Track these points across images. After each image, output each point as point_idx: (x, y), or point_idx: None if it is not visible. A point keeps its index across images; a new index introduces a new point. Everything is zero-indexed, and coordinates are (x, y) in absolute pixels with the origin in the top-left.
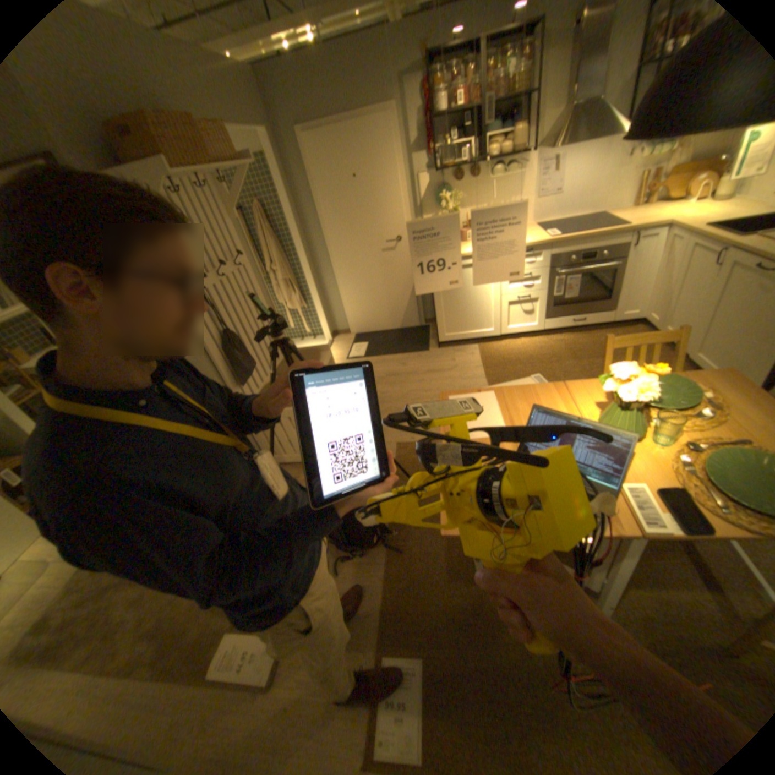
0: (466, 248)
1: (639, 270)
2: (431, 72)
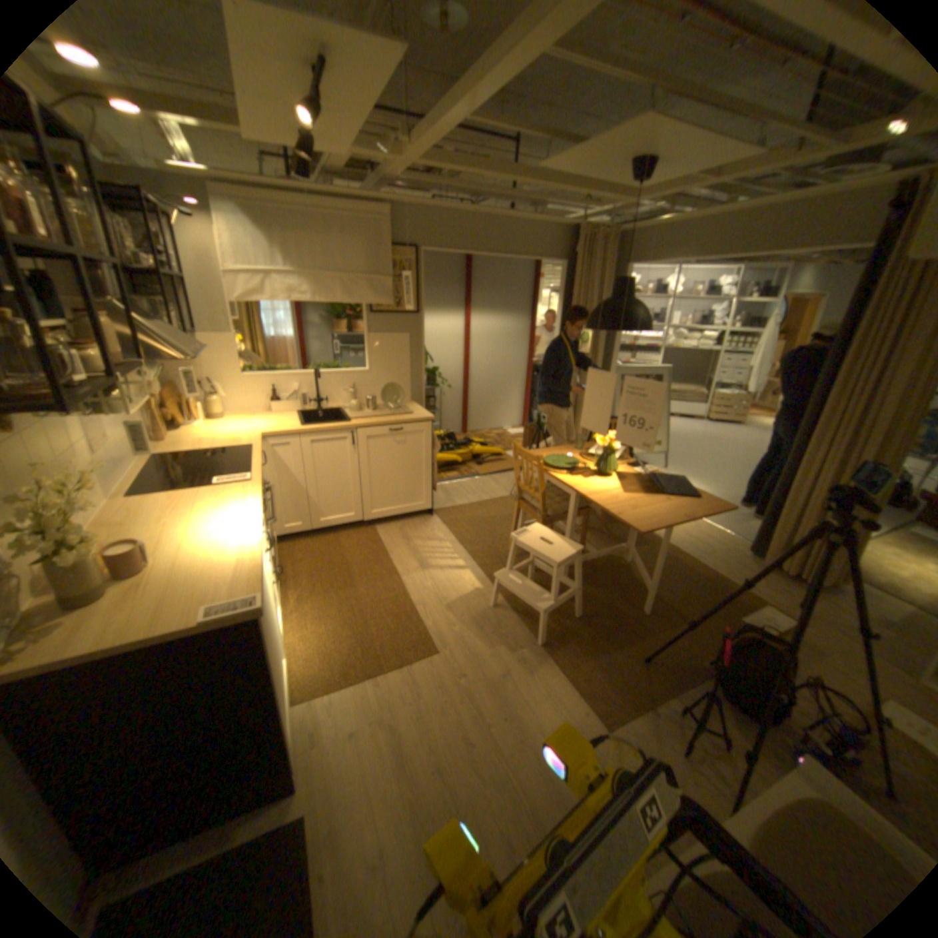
0: (212, 557)
1: None
2: None
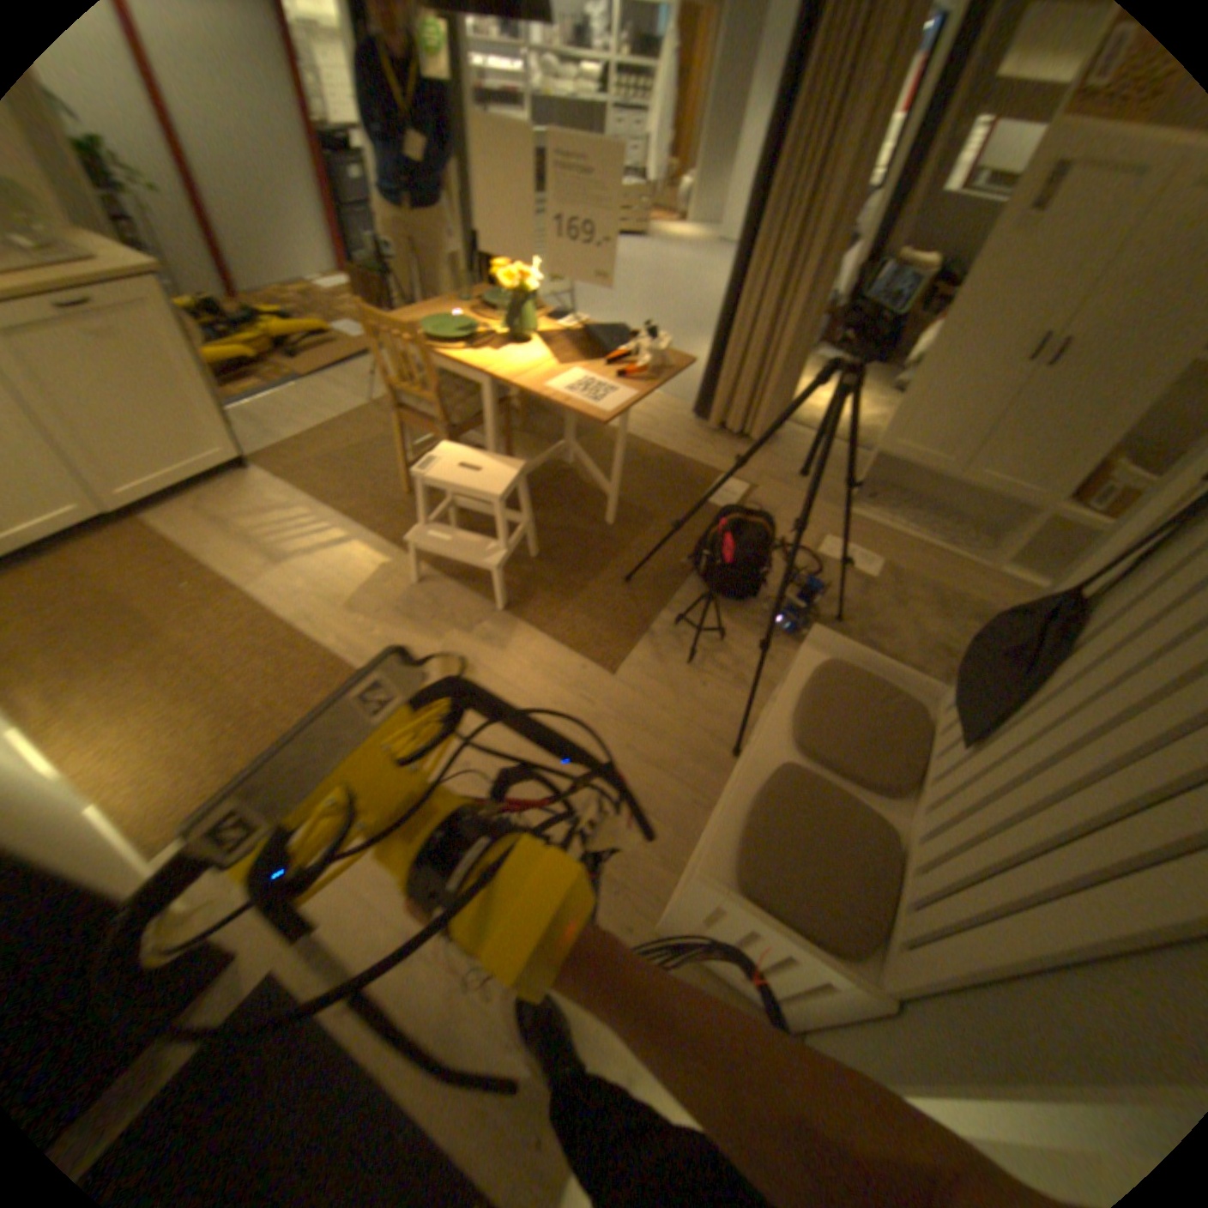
0: None
1: None
2: None
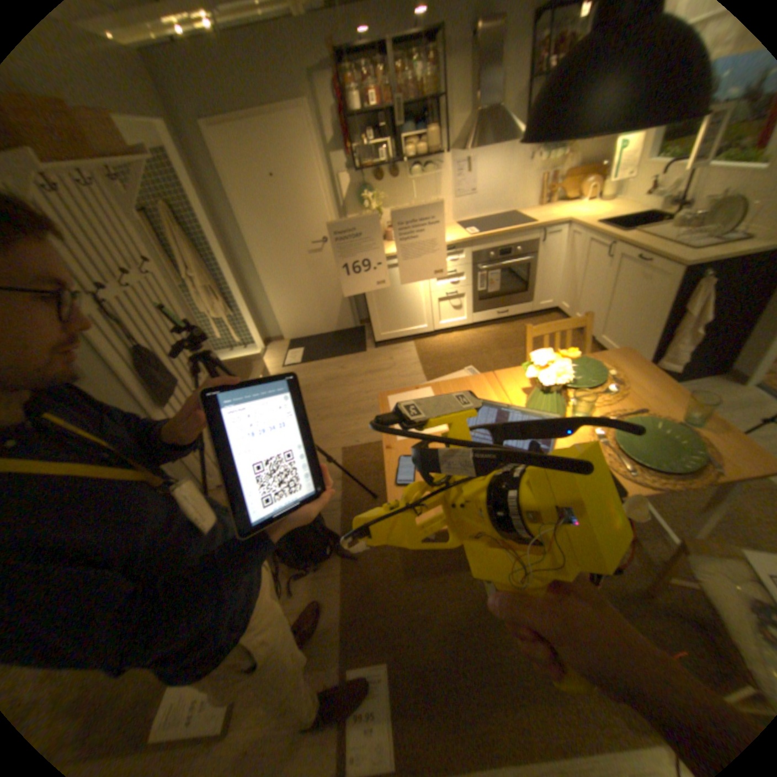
0: (392, 248)
1: (548, 263)
2: (341, 70)
